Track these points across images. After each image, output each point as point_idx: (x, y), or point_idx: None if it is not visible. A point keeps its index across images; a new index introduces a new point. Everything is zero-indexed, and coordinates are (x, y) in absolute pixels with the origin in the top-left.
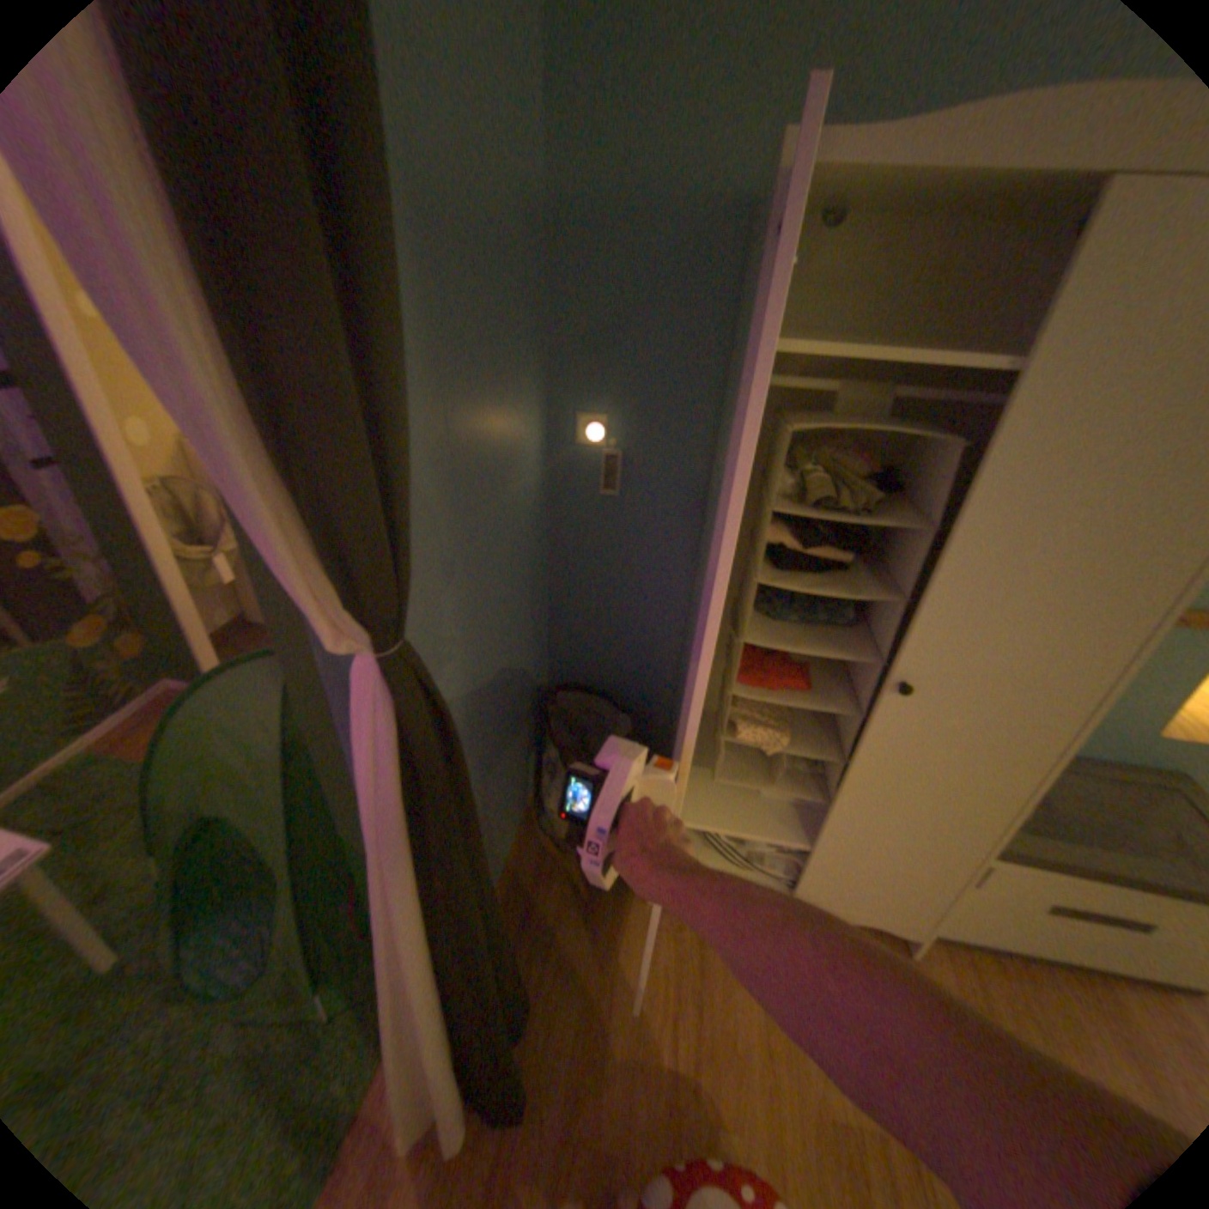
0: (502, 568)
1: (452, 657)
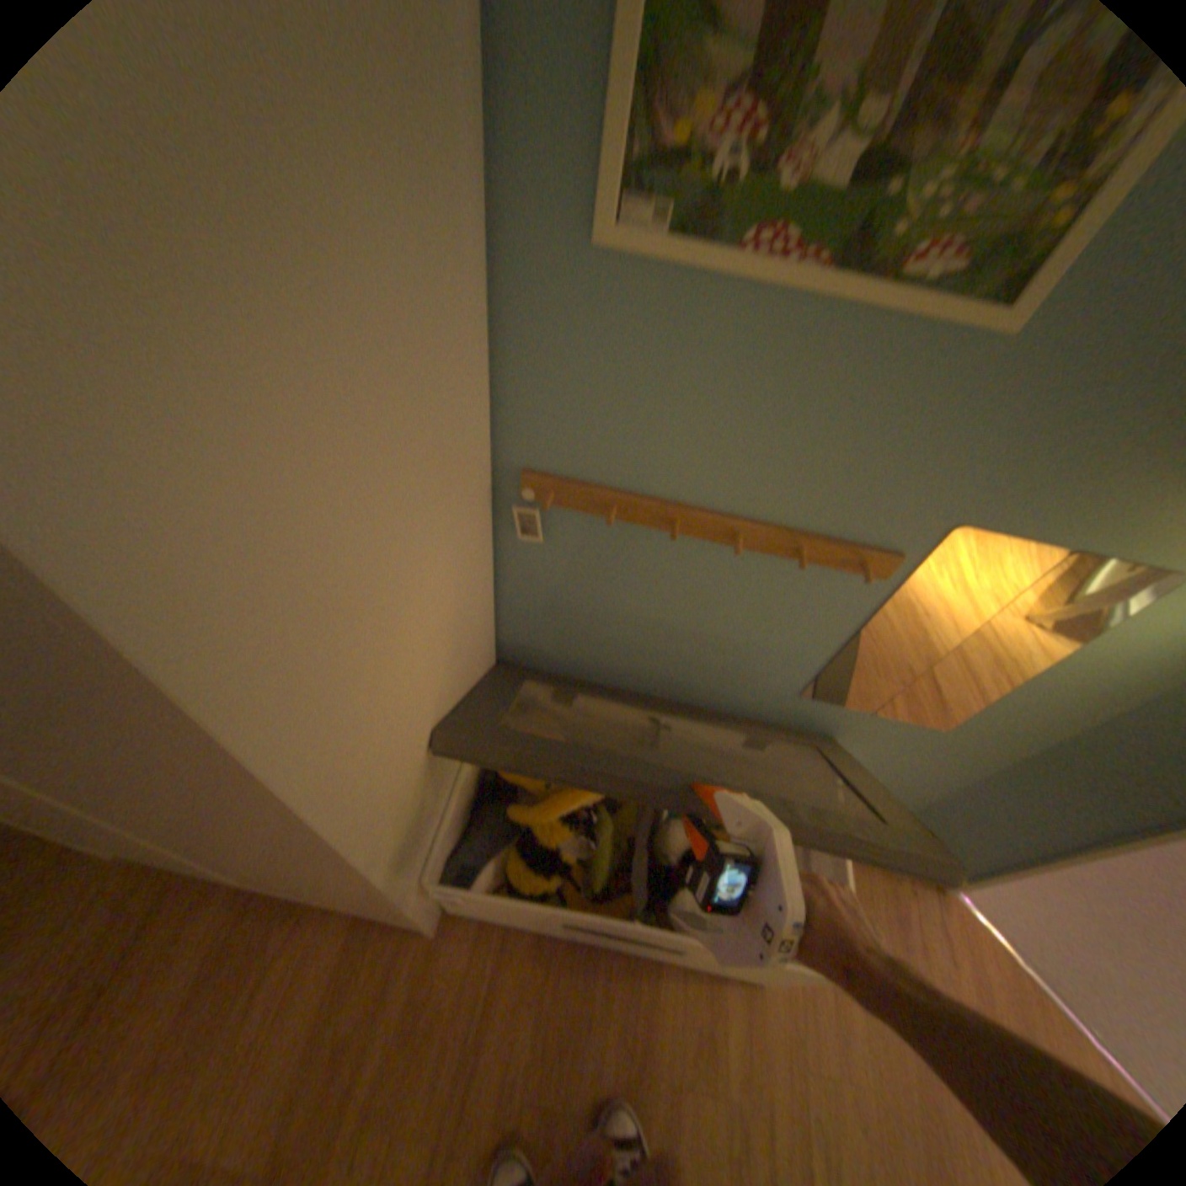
0: None
1: None
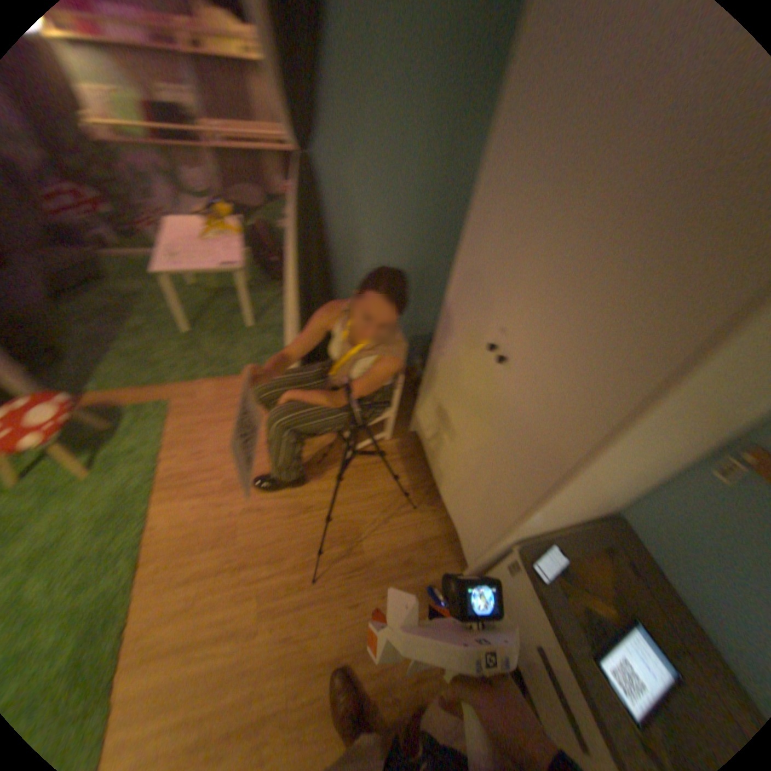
0: (437, 212)
1: (375, 223)
